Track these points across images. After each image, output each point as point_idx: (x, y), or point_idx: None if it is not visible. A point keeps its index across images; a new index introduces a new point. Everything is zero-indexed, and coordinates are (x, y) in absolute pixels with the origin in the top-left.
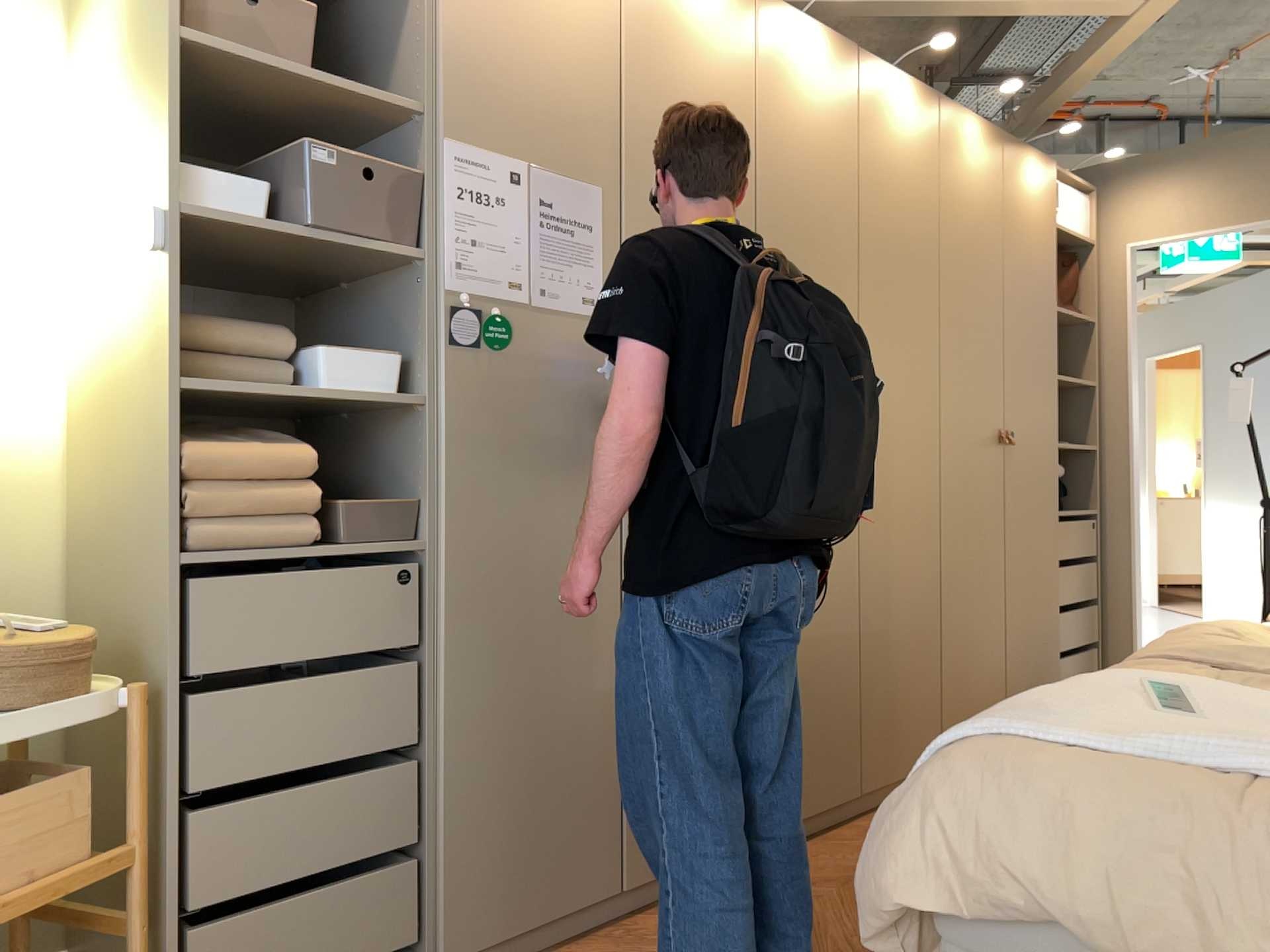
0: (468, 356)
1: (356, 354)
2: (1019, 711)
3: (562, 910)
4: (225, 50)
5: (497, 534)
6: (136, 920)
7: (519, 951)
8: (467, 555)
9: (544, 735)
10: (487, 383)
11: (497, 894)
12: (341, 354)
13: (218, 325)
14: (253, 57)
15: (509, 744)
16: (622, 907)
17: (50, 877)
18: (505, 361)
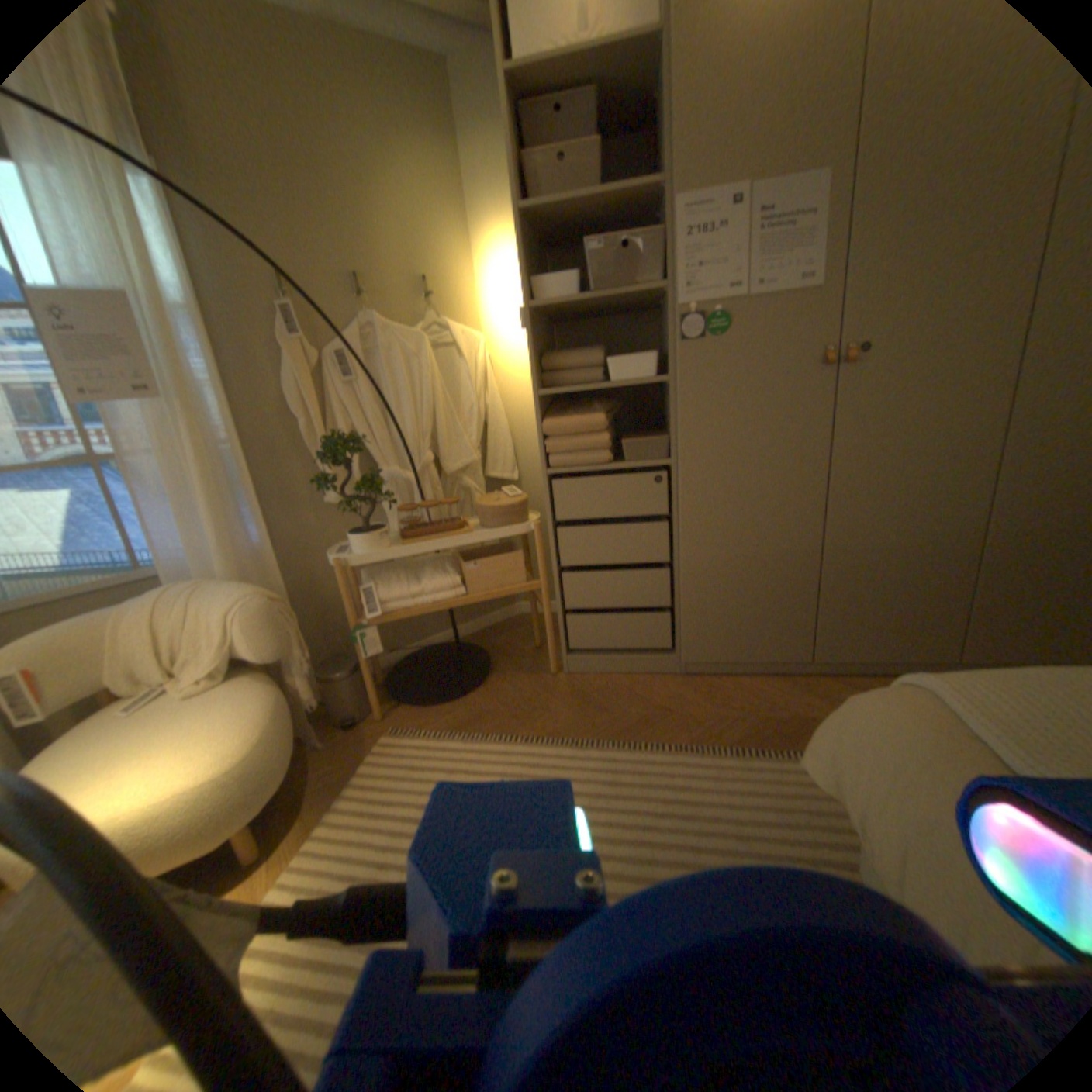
0: (695, 345)
1: (633, 355)
2: (979, 681)
3: (761, 659)
4: (549, 197)
5: (717, 454)
6: (547, 605)
7: (733, 669)
8: (695, 466)
9: (751, 568)
10: (710, 359)
11: (715, 640)
12: (619, 359)
13: (563, 354)
14: (564, 193)
15: (724, 569)
16: (813, 669)
17: (510, 584)
18: (725, 341)
